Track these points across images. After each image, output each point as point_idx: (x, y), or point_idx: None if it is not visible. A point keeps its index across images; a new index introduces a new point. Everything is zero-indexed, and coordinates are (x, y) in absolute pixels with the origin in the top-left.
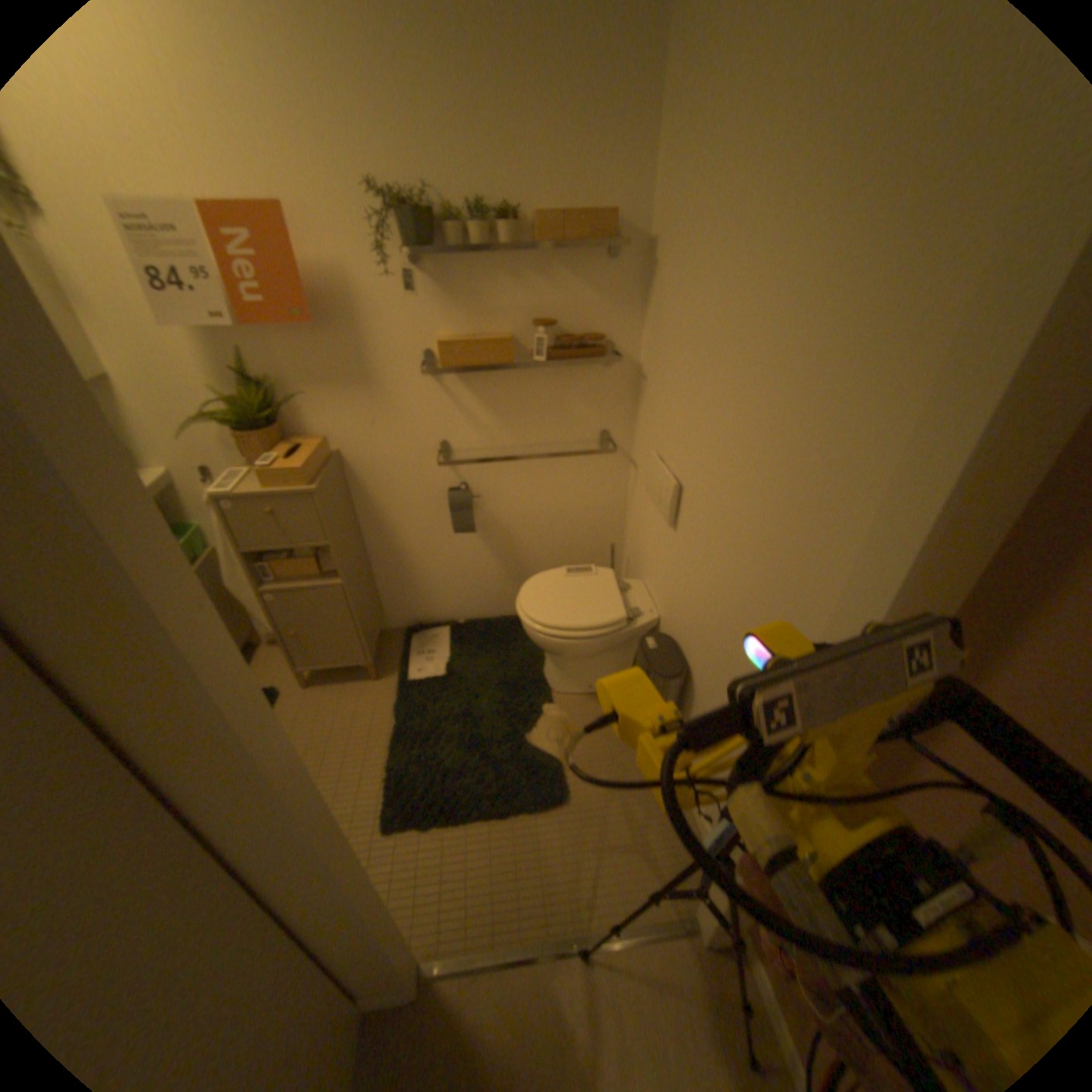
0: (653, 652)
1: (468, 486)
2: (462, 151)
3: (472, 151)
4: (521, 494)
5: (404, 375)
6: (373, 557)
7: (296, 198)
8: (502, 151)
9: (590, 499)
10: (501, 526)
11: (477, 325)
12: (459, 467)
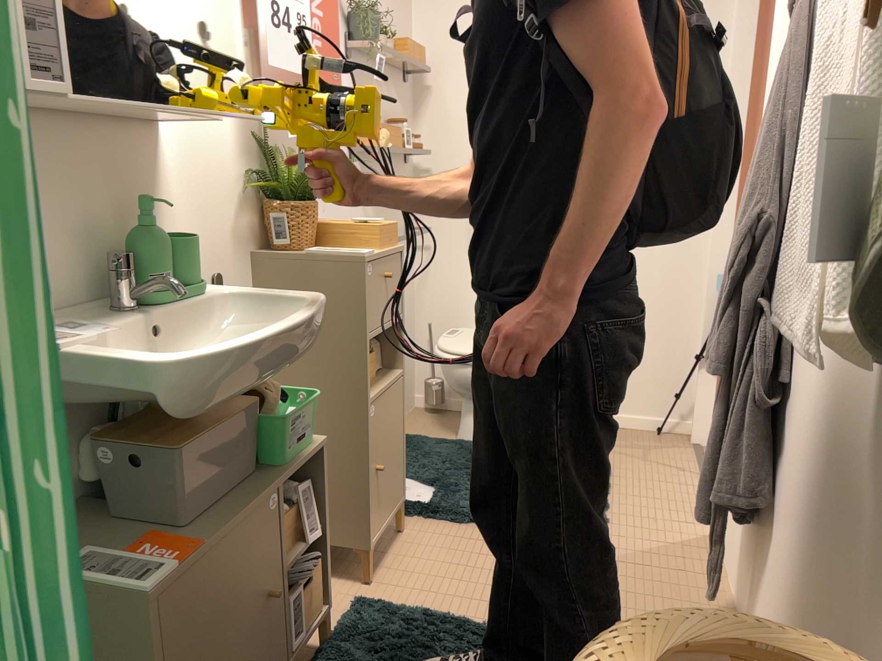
0: None
1: None
2: None
3: None
4: None
5: None
6: None
7: None
8: None
9: None
10: None
11: None
12: None
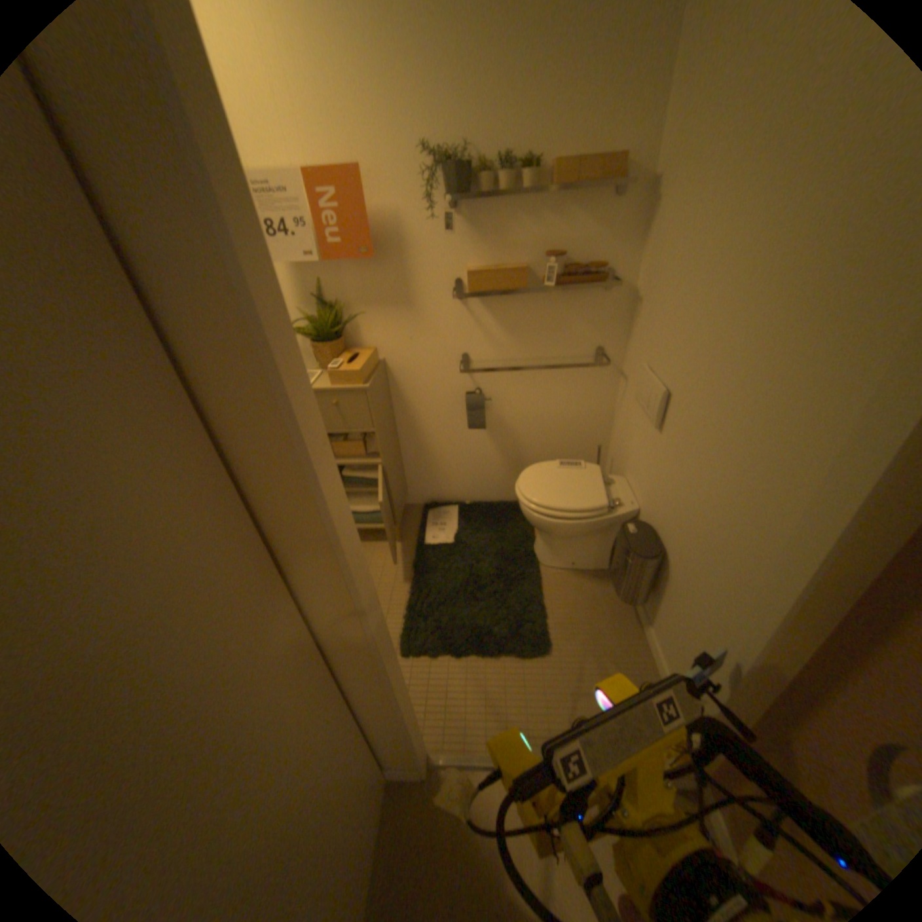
0: (631, 538)
1: (480, 391)
2: (497, 112)
3: (505, 111)
4: (523, 399)
5: (437, 299)
6: (403, 445)
7: (367, 161)
8: (530, 109)
9: (582, 405)
10: (505, 425)
11: (498, 257)
12: (475, 375)
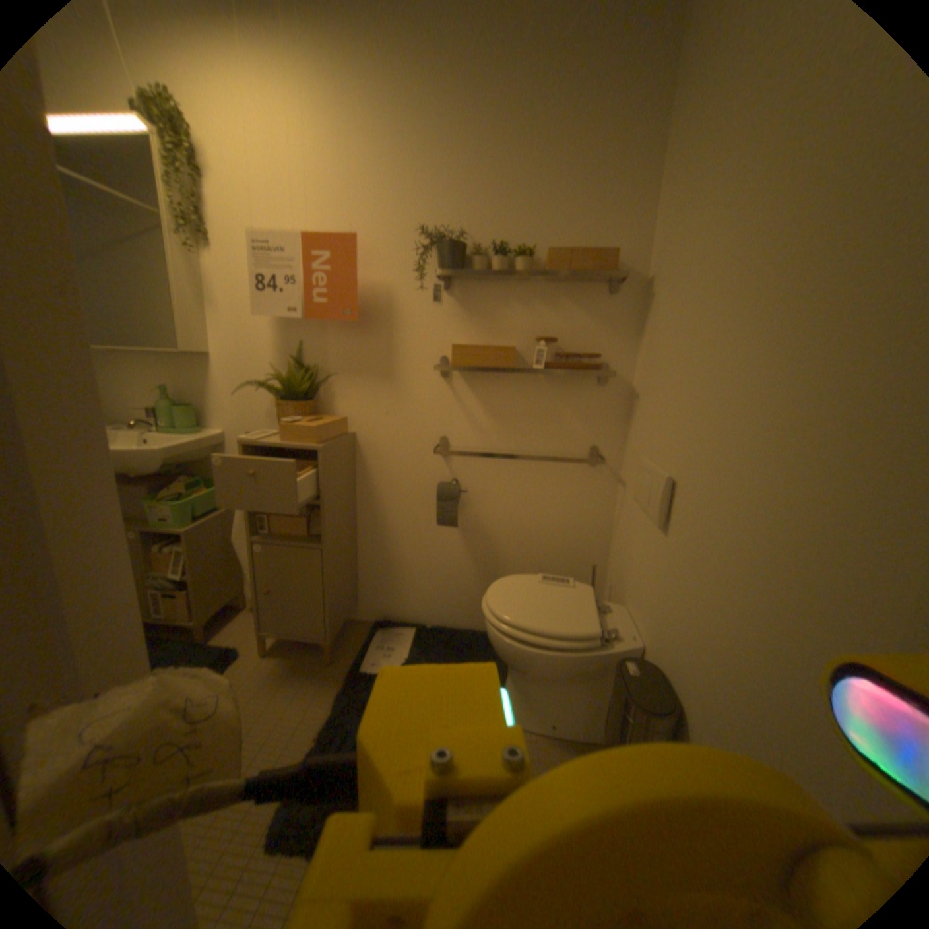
0: (636, 688)
1: (459, 481)
2: (496, 207)
3: (503, 208)
4: (508, 496)
5: (421, 373)
6: (362, 537)
7: (369, 237)
8: (527, 208)
9: (576, 512)
10: (484, 527)
11: (489, 336)
12: (454, 460)
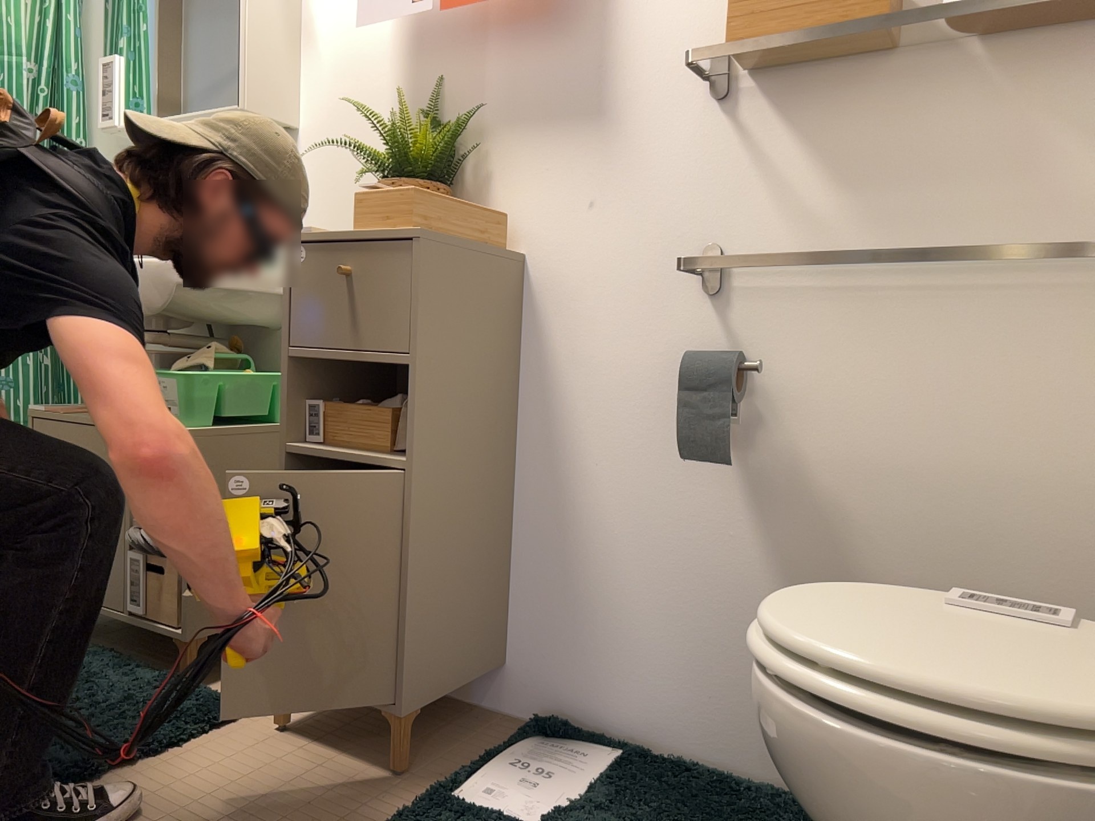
0: None
1: (741, 357)
2: None
3: None
4: (870, 395)
5: (662, 106)
6: (521, 498)
7: None
8: None
9: (1087, 442)
10: (805, 481)
11: None
12: (730, 306)
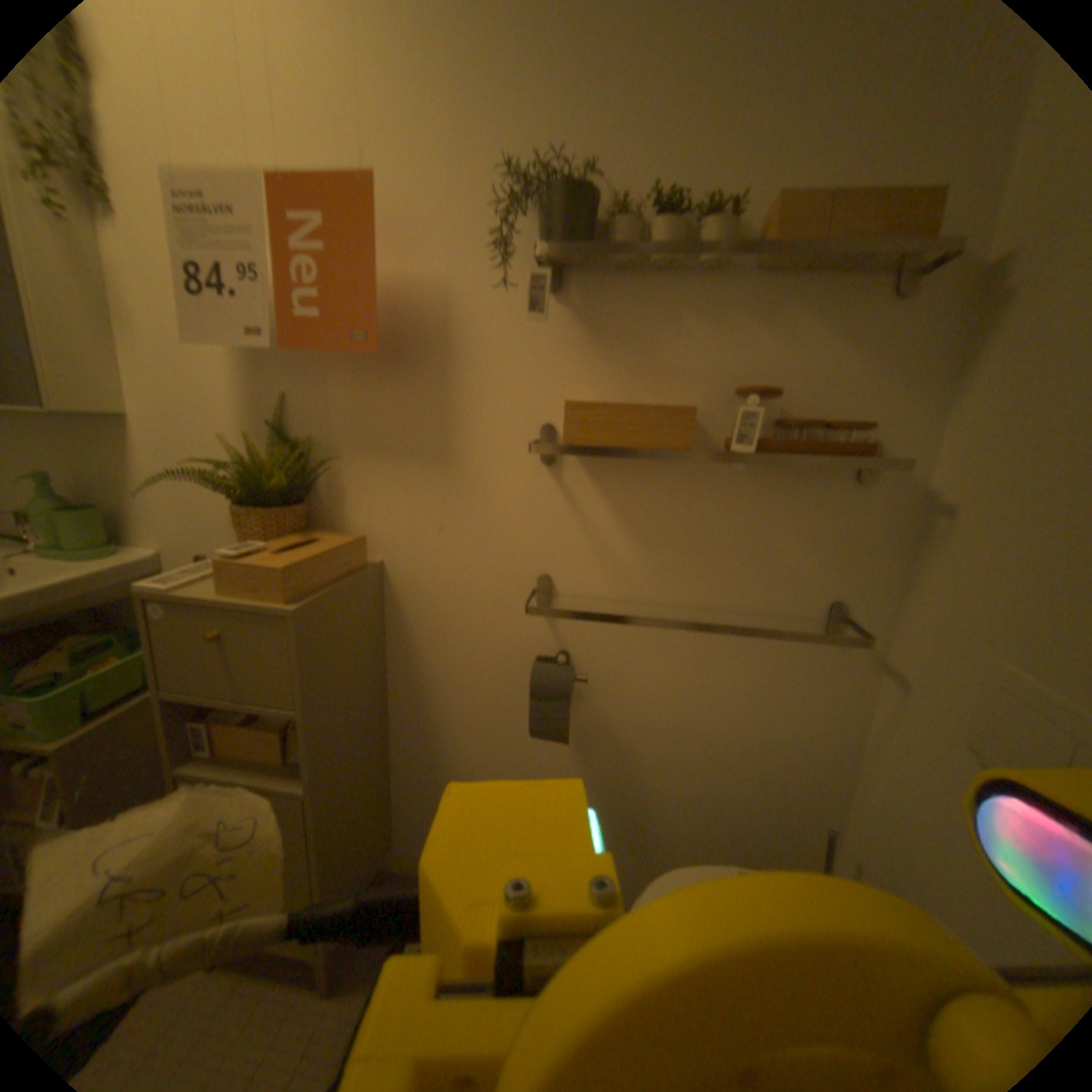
0: None
1: (570, 657)
2: (661, 122)
3: (677, 121)
4: (661, 688)
5: (503, 458)
6: (397, 742)
7: (405, 193)
8: (728, 119)
9: (793, 724)
10: (615, 739)
11: (636, 390)
12: (562, 621)
